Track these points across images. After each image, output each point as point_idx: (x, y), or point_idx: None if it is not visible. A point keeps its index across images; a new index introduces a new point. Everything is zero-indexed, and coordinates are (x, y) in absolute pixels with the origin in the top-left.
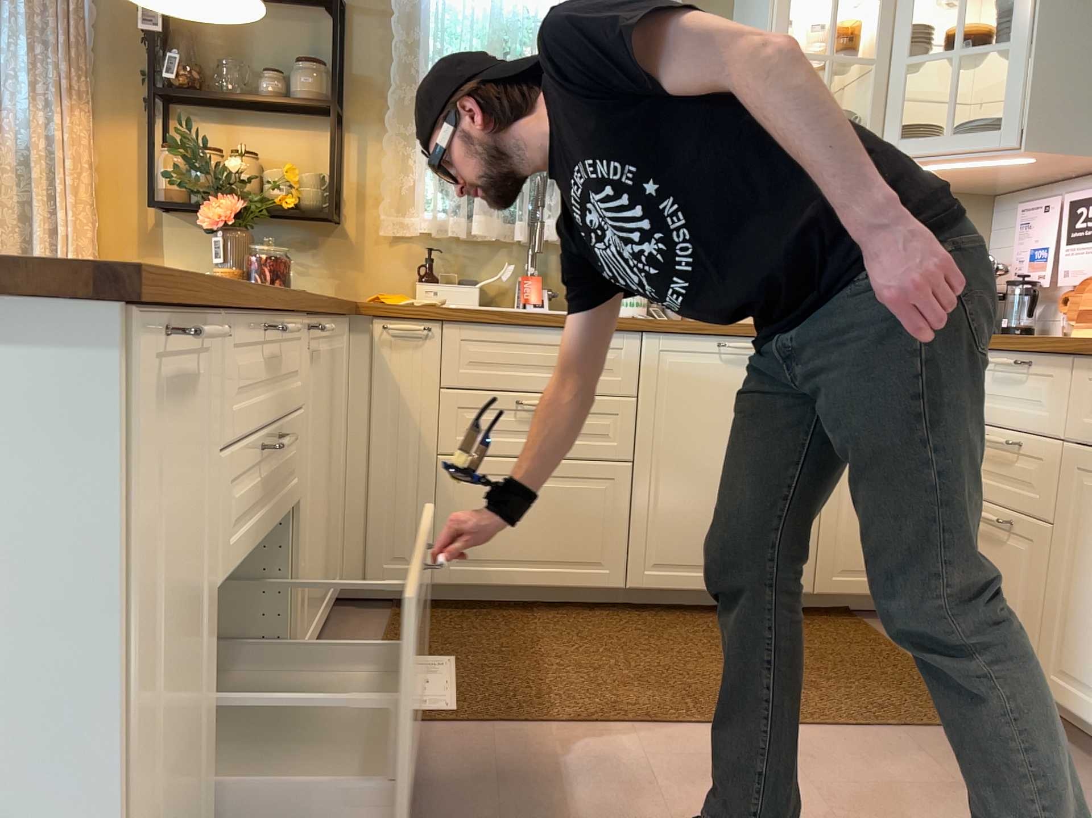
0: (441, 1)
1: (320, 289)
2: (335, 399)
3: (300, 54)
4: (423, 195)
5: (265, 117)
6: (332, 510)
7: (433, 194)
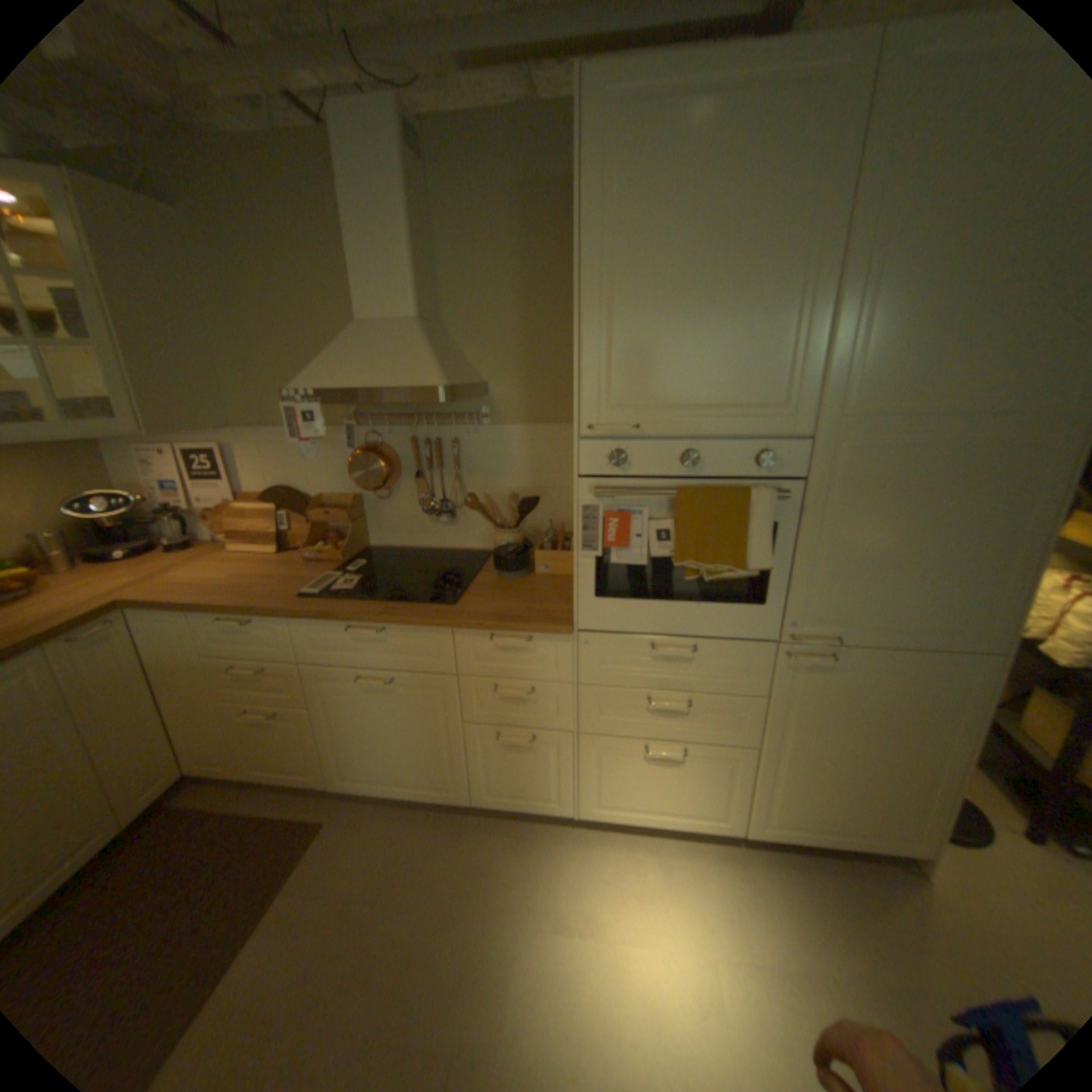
0: None
1: None
2: None
3: None
4: None
5: None
6: None
7: None
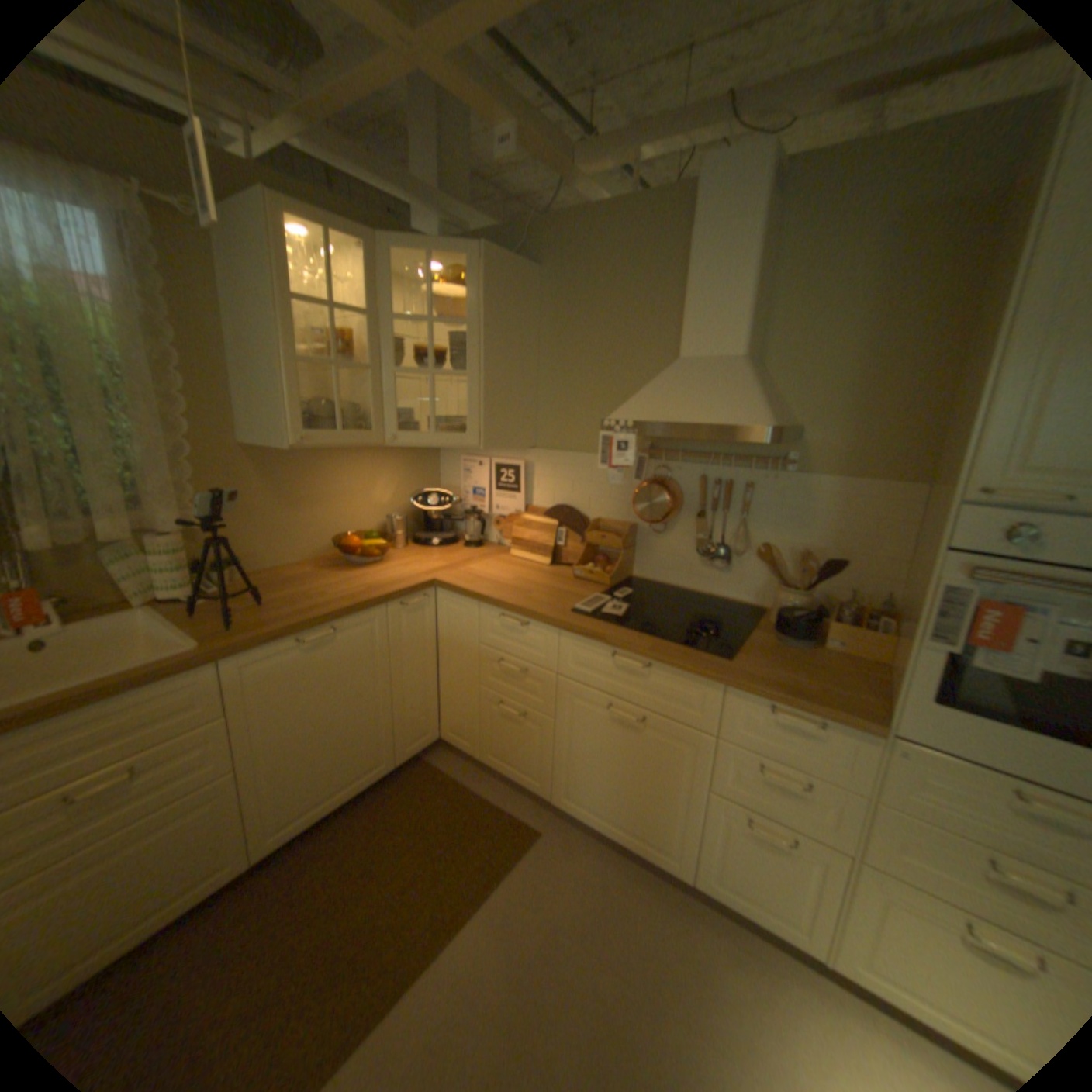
0: None
1: None
2: None
3: None
4: None
5: None
6: None
7: None
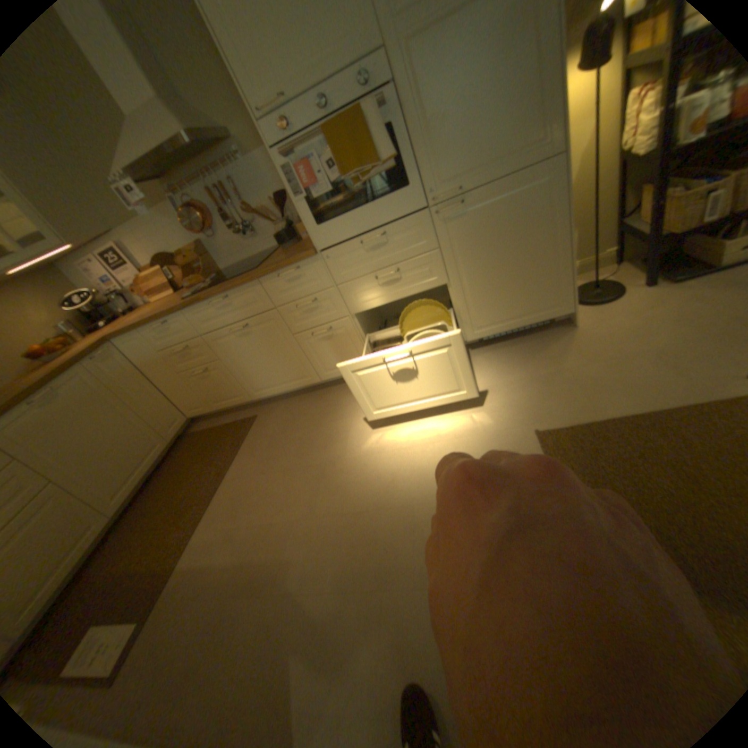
0: None
1: None
2: None
3: None
4: None
5: None
6: None
7: None
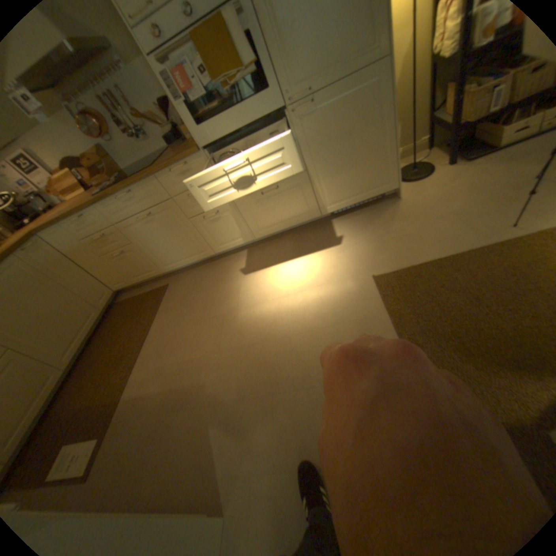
0: None
1: None
2: None
3: None
4: None
5: None
6: None
7: None
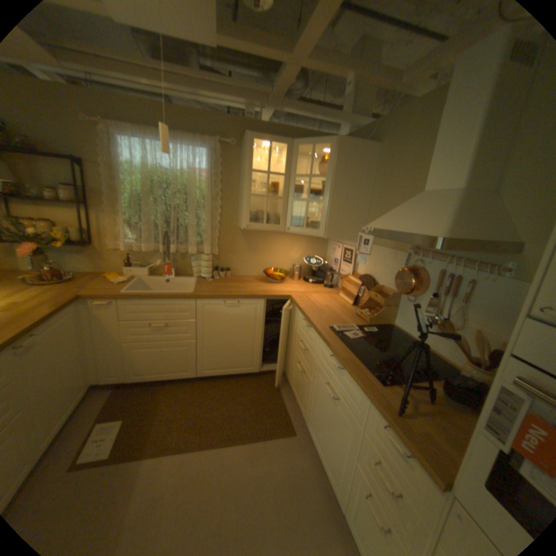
0: (121, 162)
1: (86, 268)
2: (64, 340)
3: (64, 179)
4: (123, 235)
5: (52, 203)
6: (70, 377)
7: (126, 236)
